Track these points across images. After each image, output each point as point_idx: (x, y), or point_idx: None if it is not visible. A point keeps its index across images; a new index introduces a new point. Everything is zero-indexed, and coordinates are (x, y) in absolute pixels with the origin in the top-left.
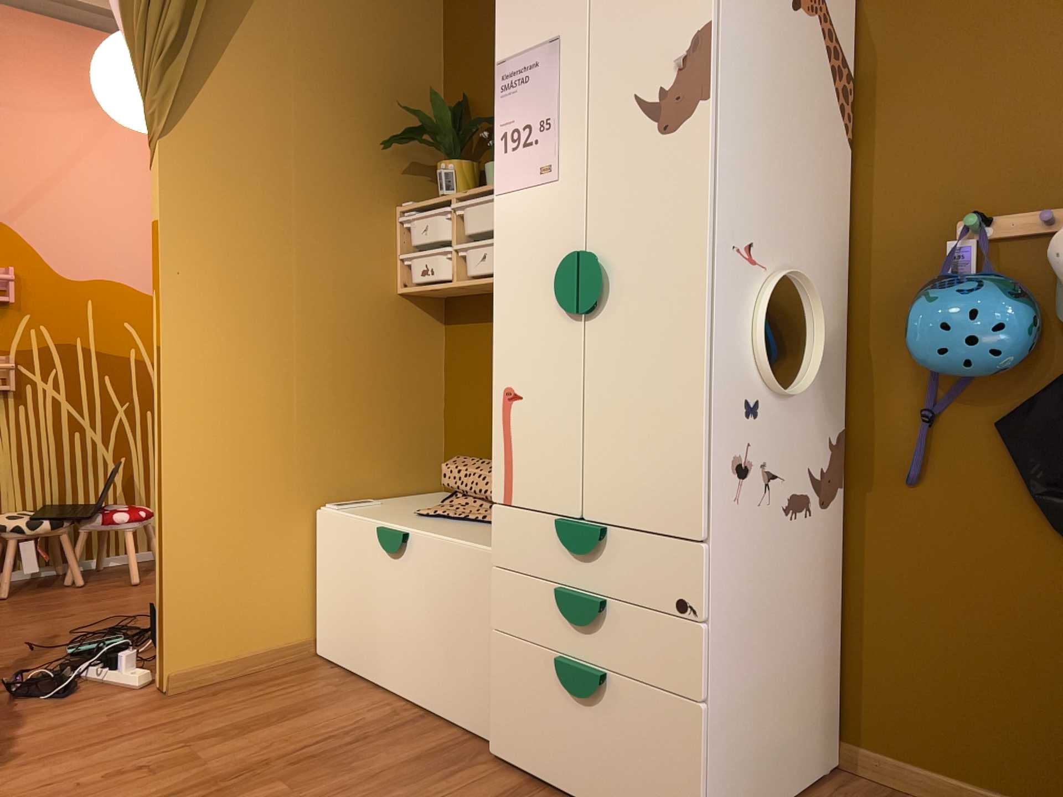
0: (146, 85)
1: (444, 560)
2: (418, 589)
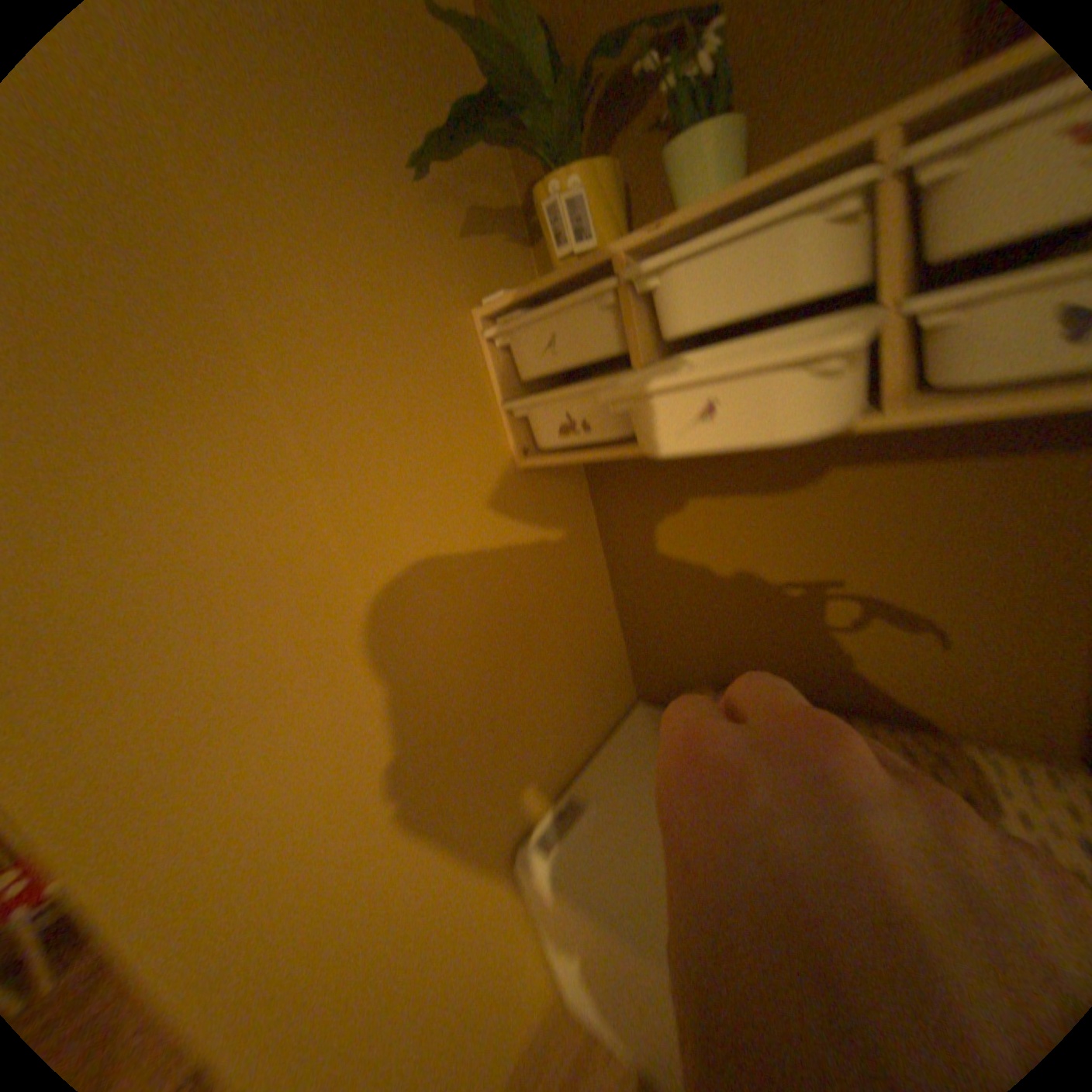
0: None
1: None
2: None
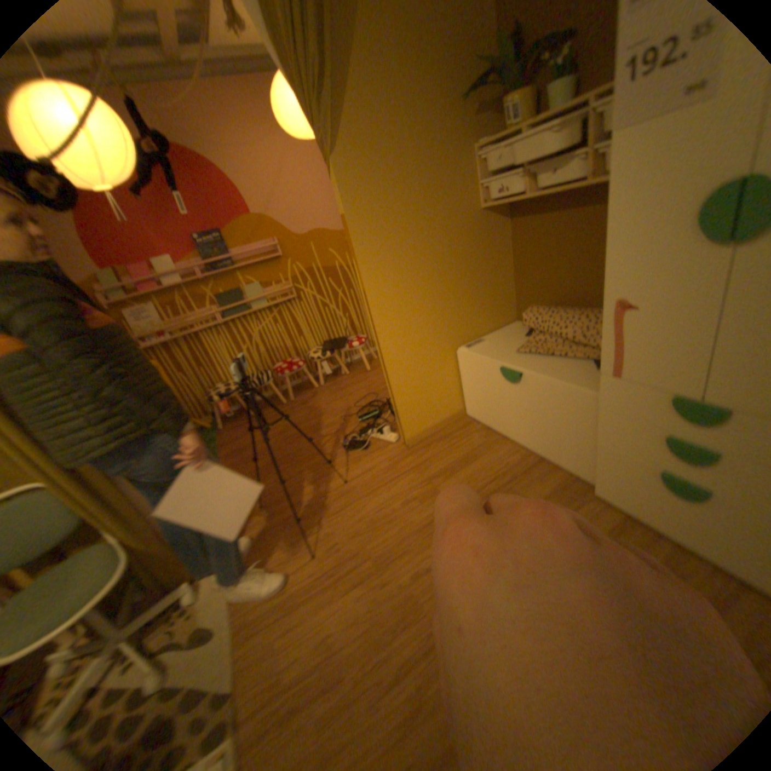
0: (309, 114)
1: (552, 389)
2: (533, 400)
